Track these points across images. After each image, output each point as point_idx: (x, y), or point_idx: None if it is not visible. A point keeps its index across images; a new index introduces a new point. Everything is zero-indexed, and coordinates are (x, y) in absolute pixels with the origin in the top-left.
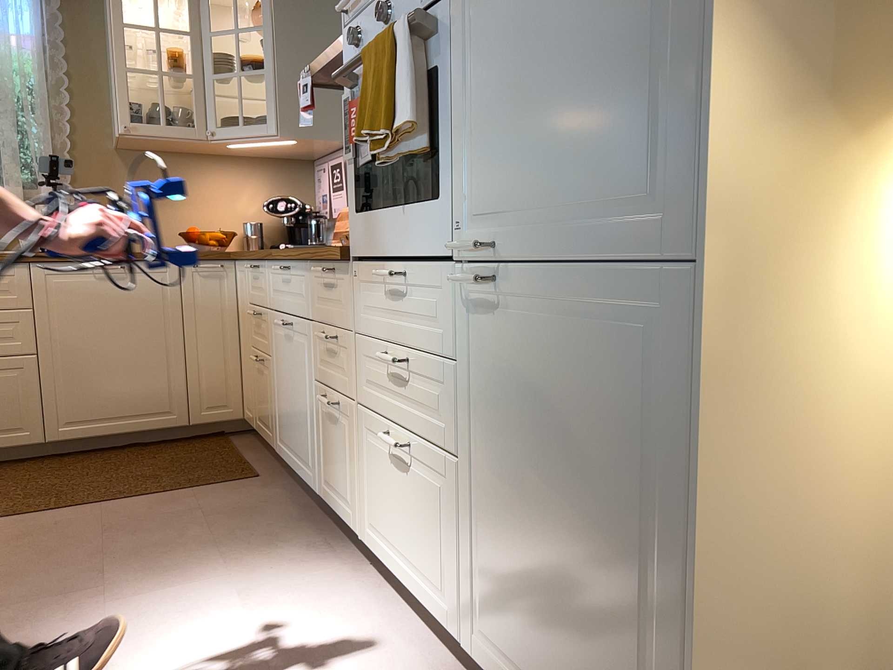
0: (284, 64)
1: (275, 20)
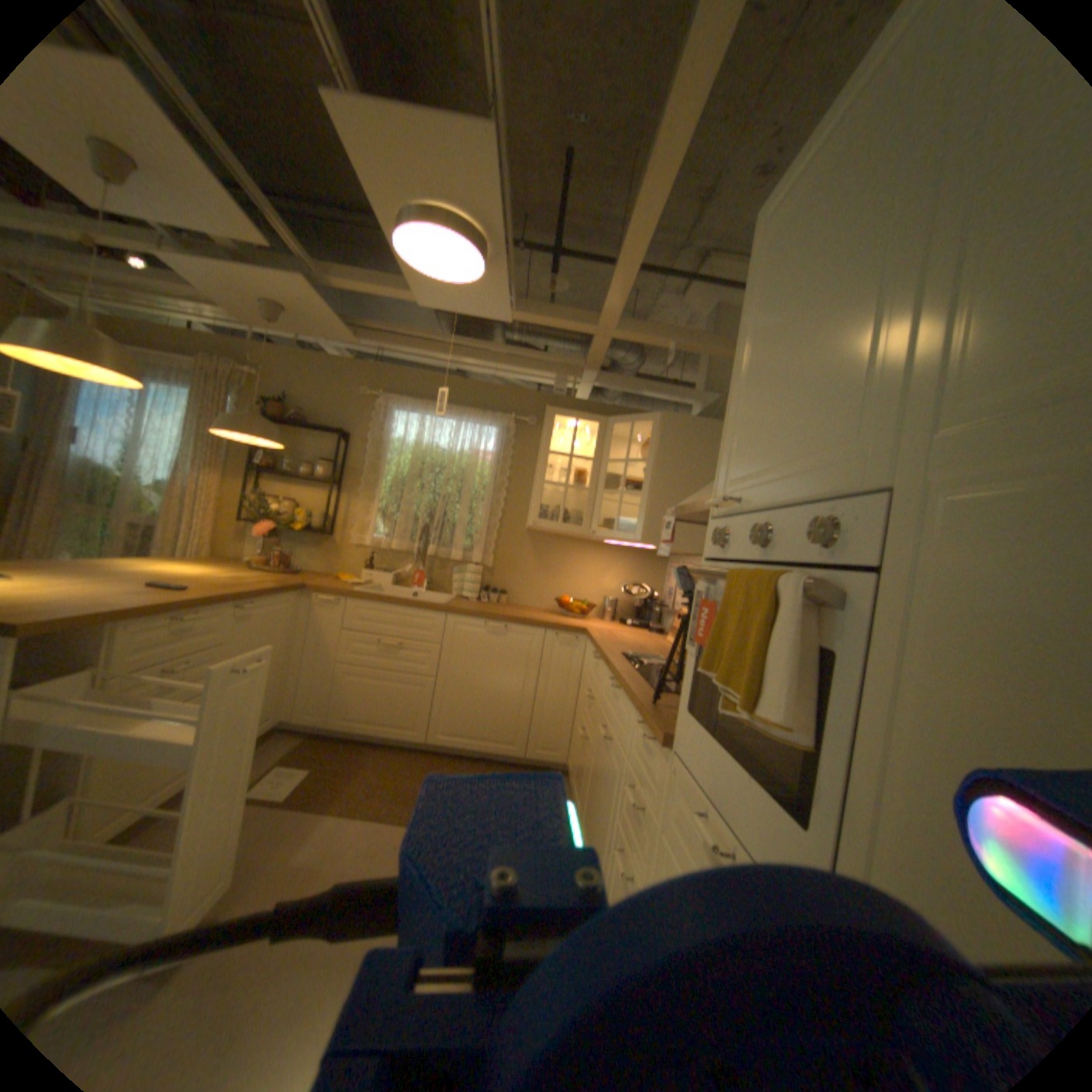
0: (657, 490)
1: (656, 457)
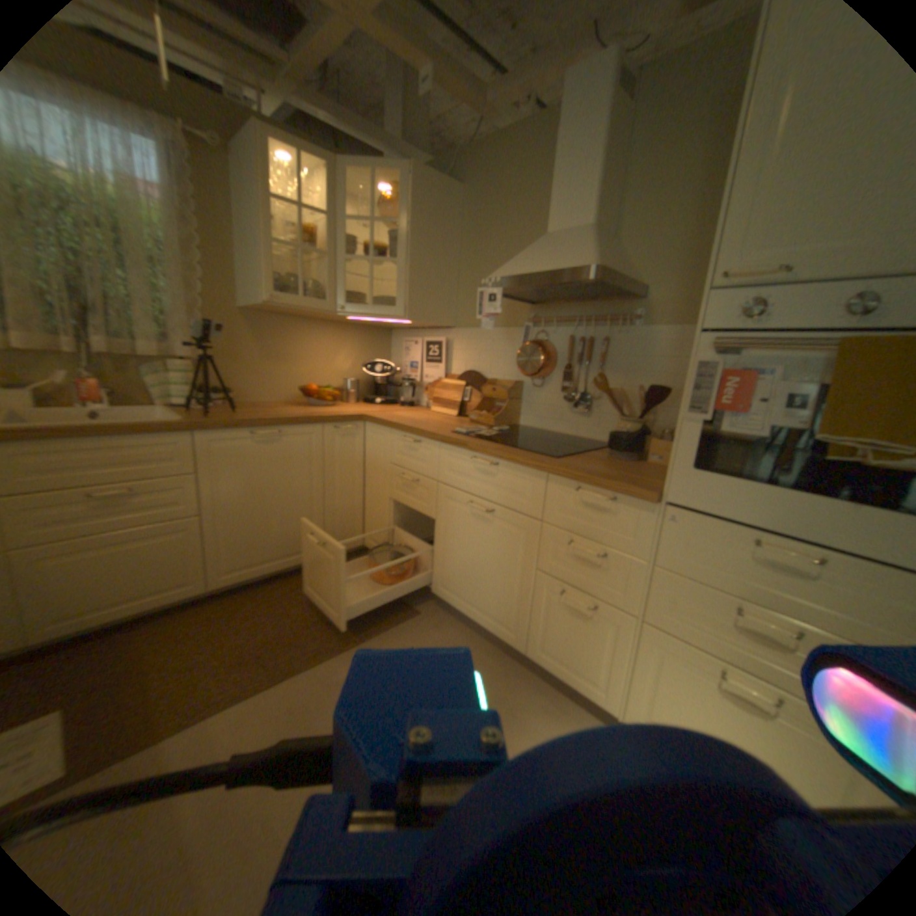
0: (412, 256)
1: (405, 216)
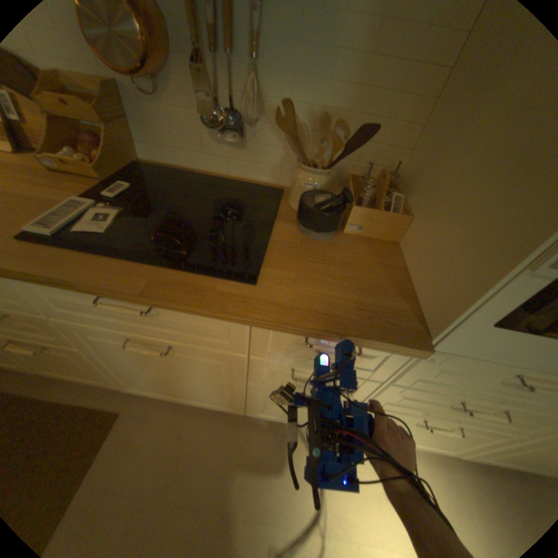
0: None
1: None
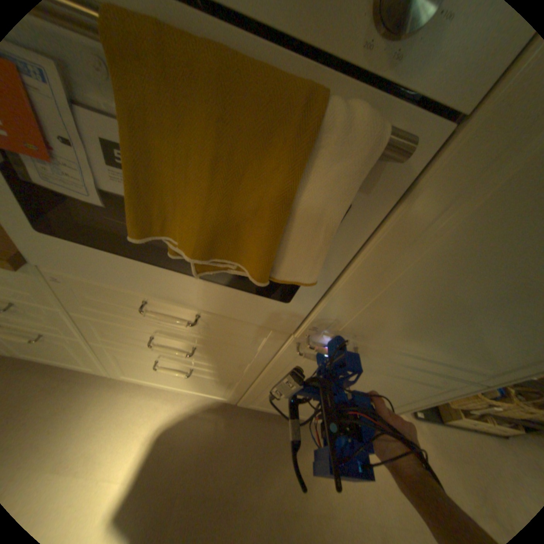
0: None
1: None
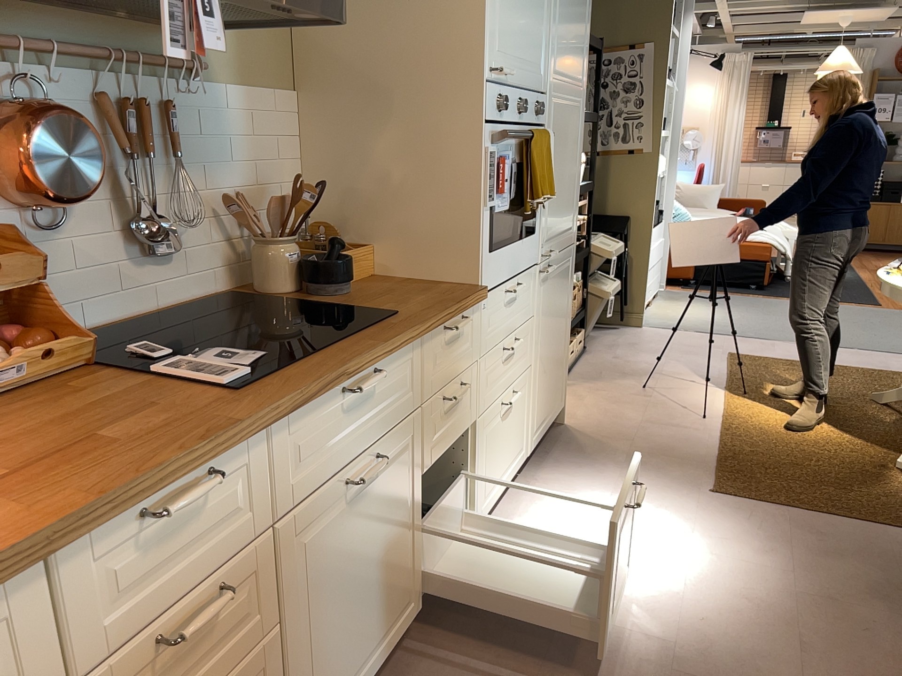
0: None
1: None
